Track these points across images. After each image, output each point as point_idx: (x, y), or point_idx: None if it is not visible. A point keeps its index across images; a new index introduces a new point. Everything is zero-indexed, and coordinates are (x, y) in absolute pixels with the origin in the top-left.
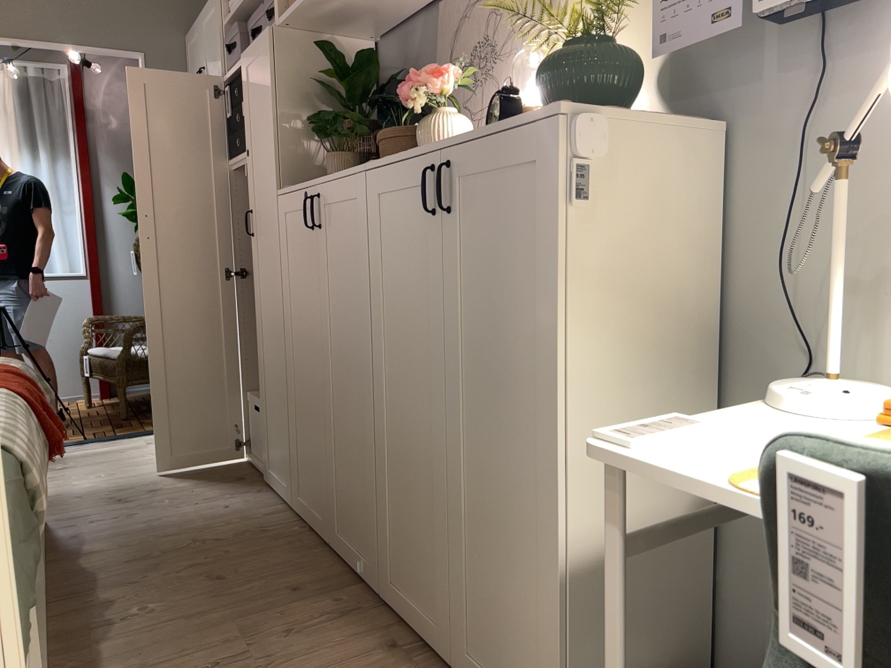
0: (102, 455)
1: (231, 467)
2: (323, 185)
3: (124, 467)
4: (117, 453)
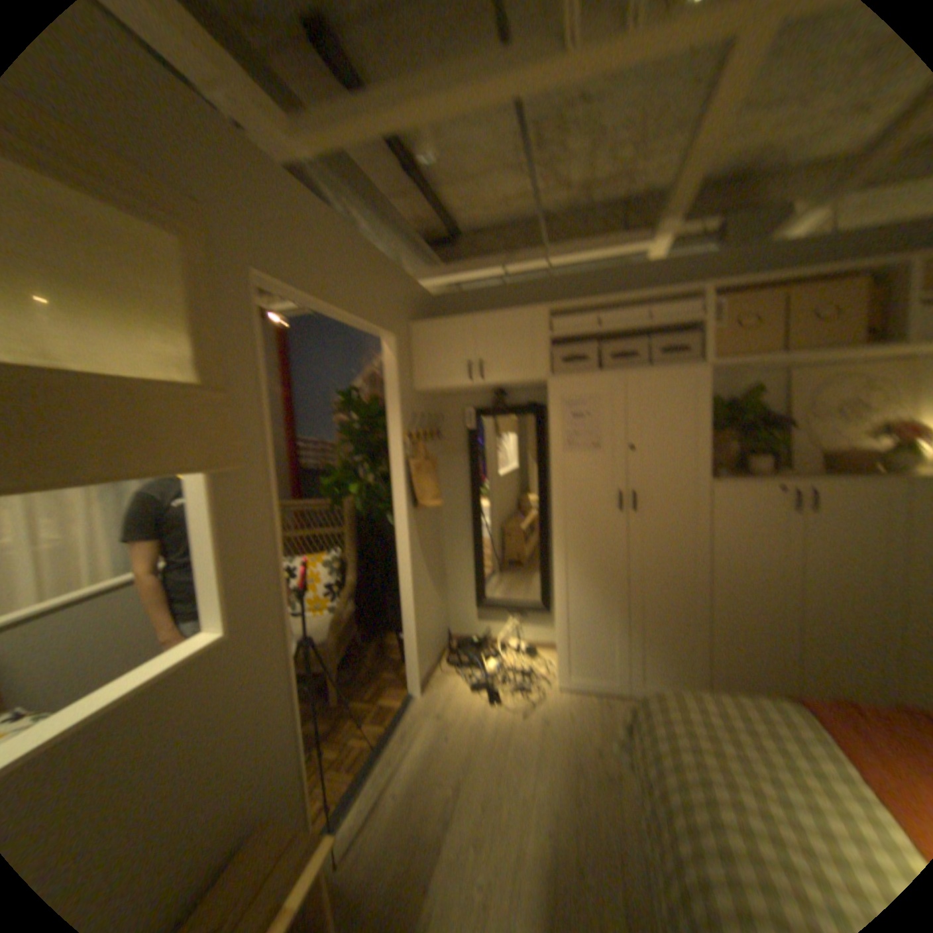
0: (438, 755)
1: (571, 700)
2: (826, 485)
3: (503, 752)
4: (445, 744)
